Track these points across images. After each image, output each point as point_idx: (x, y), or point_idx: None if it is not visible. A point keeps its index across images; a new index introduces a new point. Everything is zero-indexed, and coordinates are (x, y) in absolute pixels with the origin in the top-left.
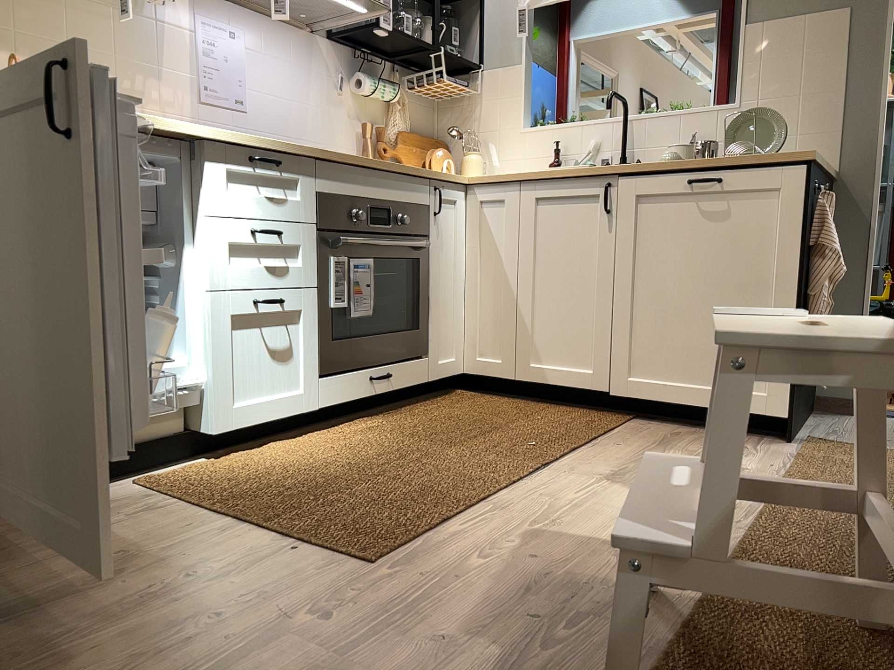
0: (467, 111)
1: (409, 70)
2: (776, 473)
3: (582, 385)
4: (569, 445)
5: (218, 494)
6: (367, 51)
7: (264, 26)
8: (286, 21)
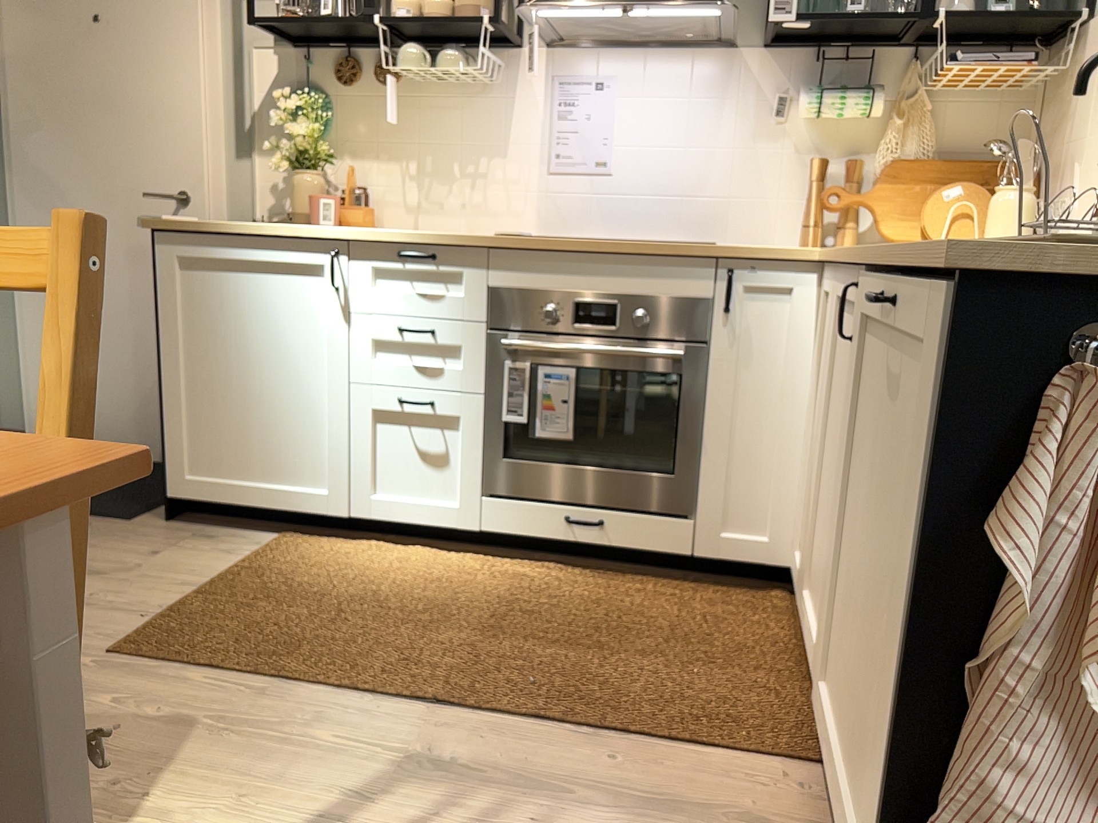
0: (1065, 103)
1: (960, 47)
2: None
3: (815, 666)
4: (551, 717)
5: (259, 563)
6: (842, 42)
7: (645, 59)
8: (682, 43)
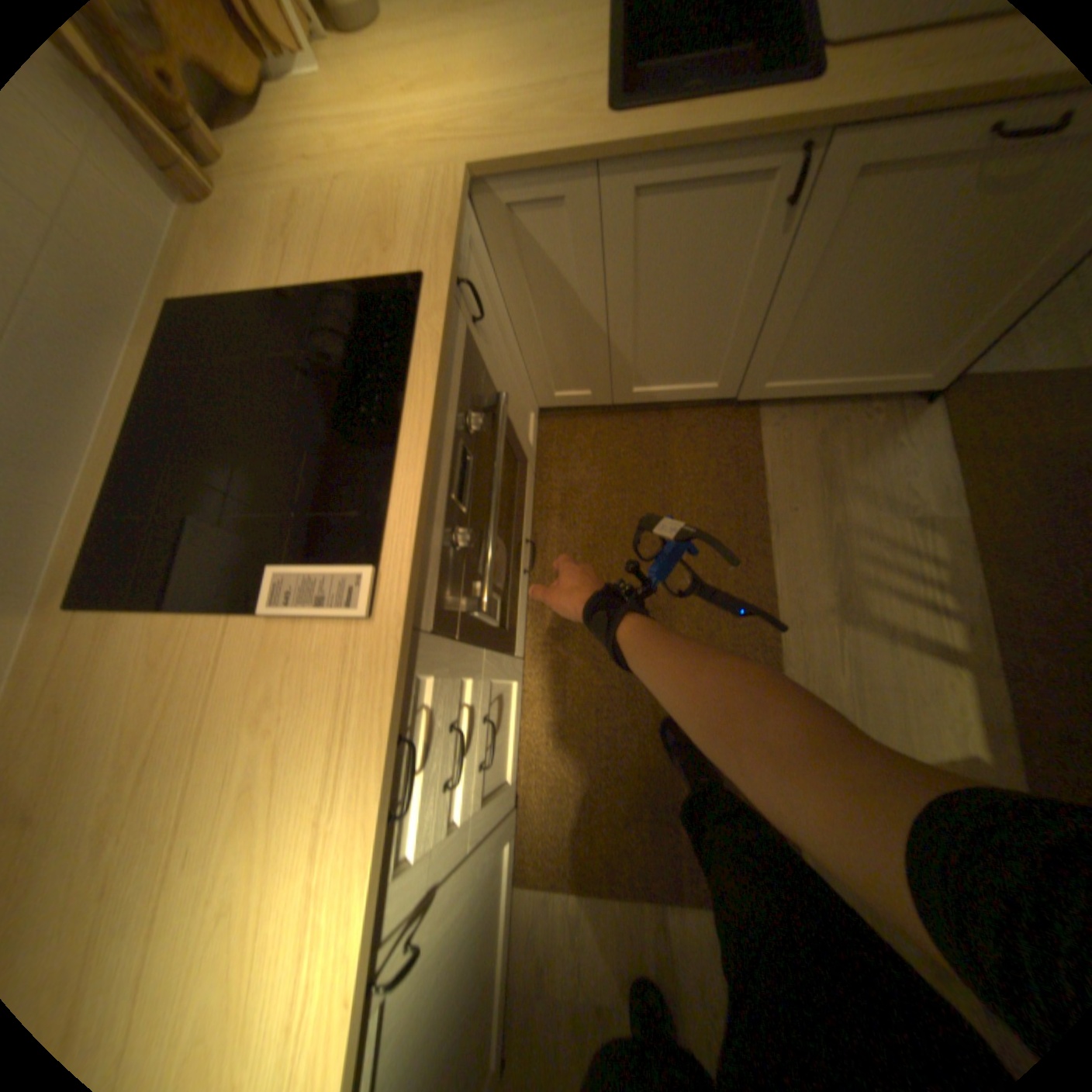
0: None
1: None
2: (963, 515)
3: (700, 396)
4: (763, 552)
5: (597, 872)
6: None
7: None
8: None
